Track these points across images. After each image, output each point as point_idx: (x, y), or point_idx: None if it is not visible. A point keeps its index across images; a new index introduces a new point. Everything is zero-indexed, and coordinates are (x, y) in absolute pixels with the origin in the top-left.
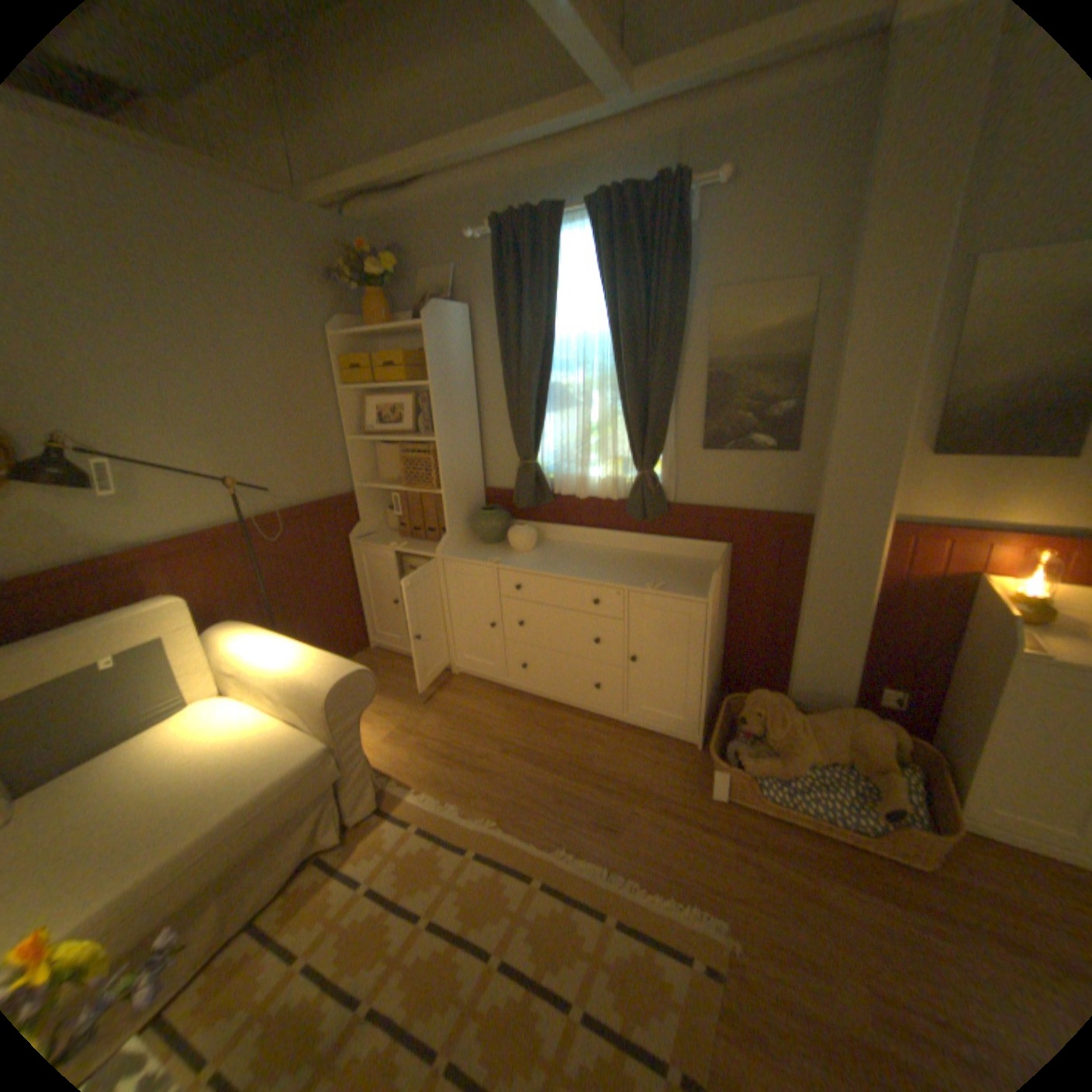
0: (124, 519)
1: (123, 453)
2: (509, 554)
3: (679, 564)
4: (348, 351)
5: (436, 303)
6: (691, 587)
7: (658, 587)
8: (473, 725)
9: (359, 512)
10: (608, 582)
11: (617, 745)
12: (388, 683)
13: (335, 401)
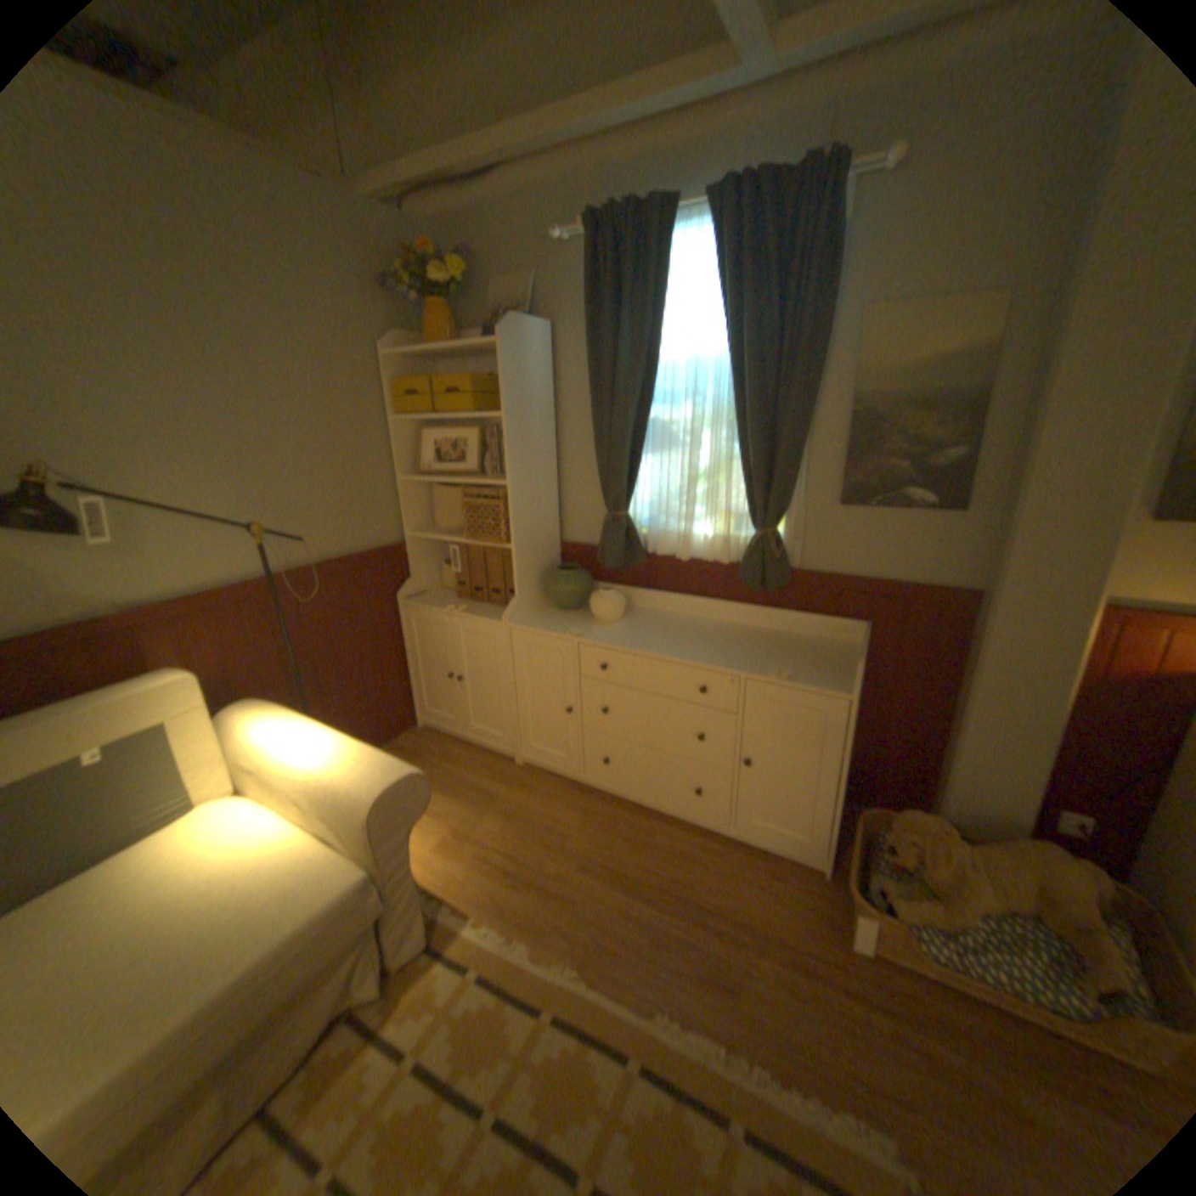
0: (123, 573)
1: (124, 492)
2: (591, 625)
3: (804, 645)
4: (403, 375)
5: (513, 318)
6: (827, 678)
7: (787, 677)
8: (543, 835)
9: (409, 568)
10: (719, 667)
11: (724, 869)
12: (439, 775)
13: (386, 435)
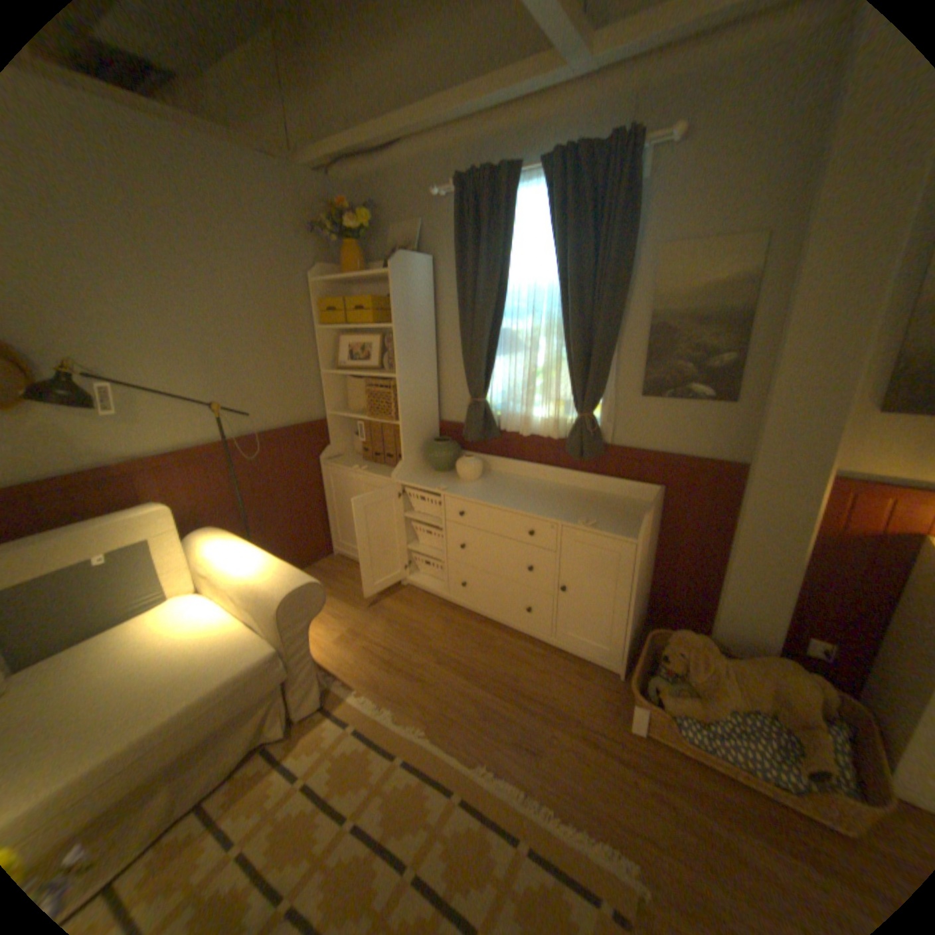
0: (125, 435)
1: (126, 379)
2: (456, 482)
3: (612, 502)
4: (326, 295)
5: (402, 254)
6: (622, 527)
7: (591, 525)
8: (414, 635)
9: (330, 437)
10: (543, 515)
11: (544, 667)
12: (345, 589)
13: (314, 339)
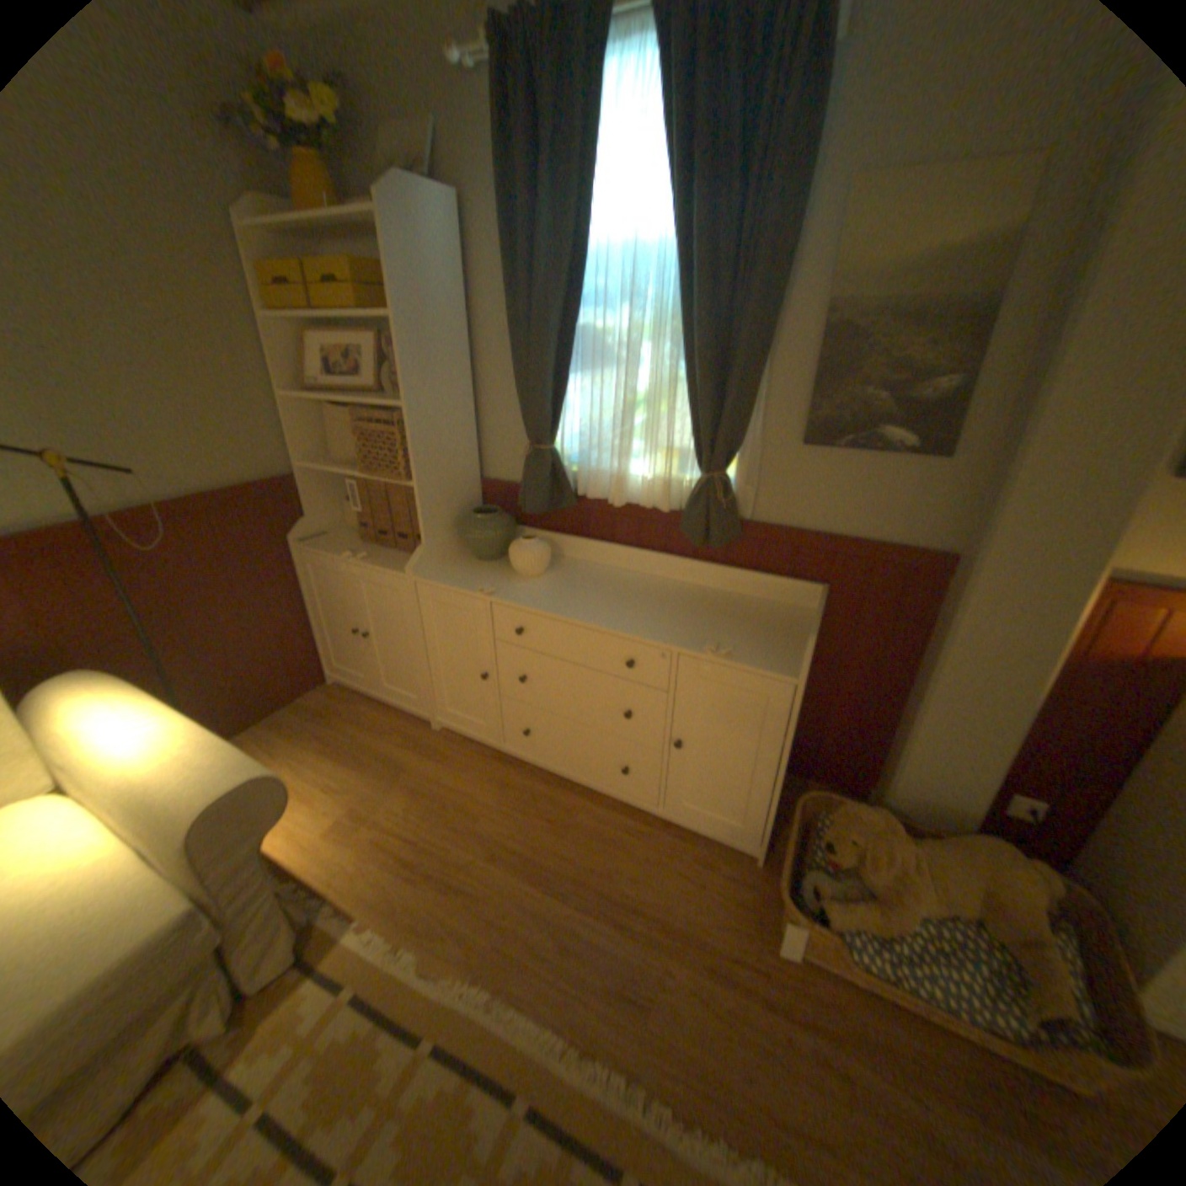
0: None
1: None
2: (509, 579)
3: (751, 610)
4: (273, 256)
5: (398, 177)
6: (772, 654)
7: (725, 653)
8: (452, 813)
9: (303, 504)
10: (649, 637)
11: (648, 853)
12: (344, 741)
13: (257, 336)
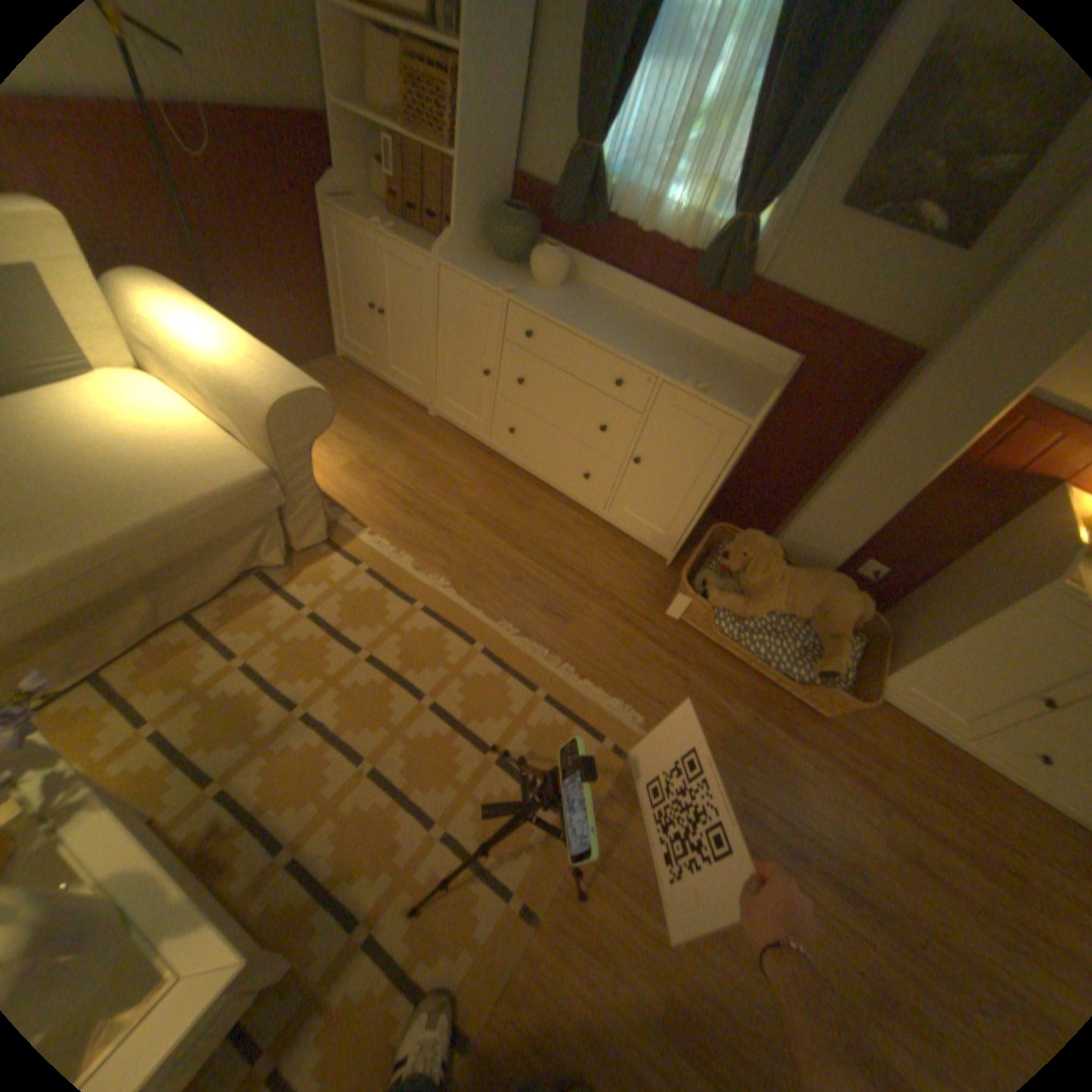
0: None
1: None
2: (526, 286)
3: (730, 365)
4: None
5: None
6: (738, 400)
7: (701, 389)
8: (442, 480)
9: (331, 154)
10: (641, 363)
11: (587, 539)
12: (354, 407)
13: None
